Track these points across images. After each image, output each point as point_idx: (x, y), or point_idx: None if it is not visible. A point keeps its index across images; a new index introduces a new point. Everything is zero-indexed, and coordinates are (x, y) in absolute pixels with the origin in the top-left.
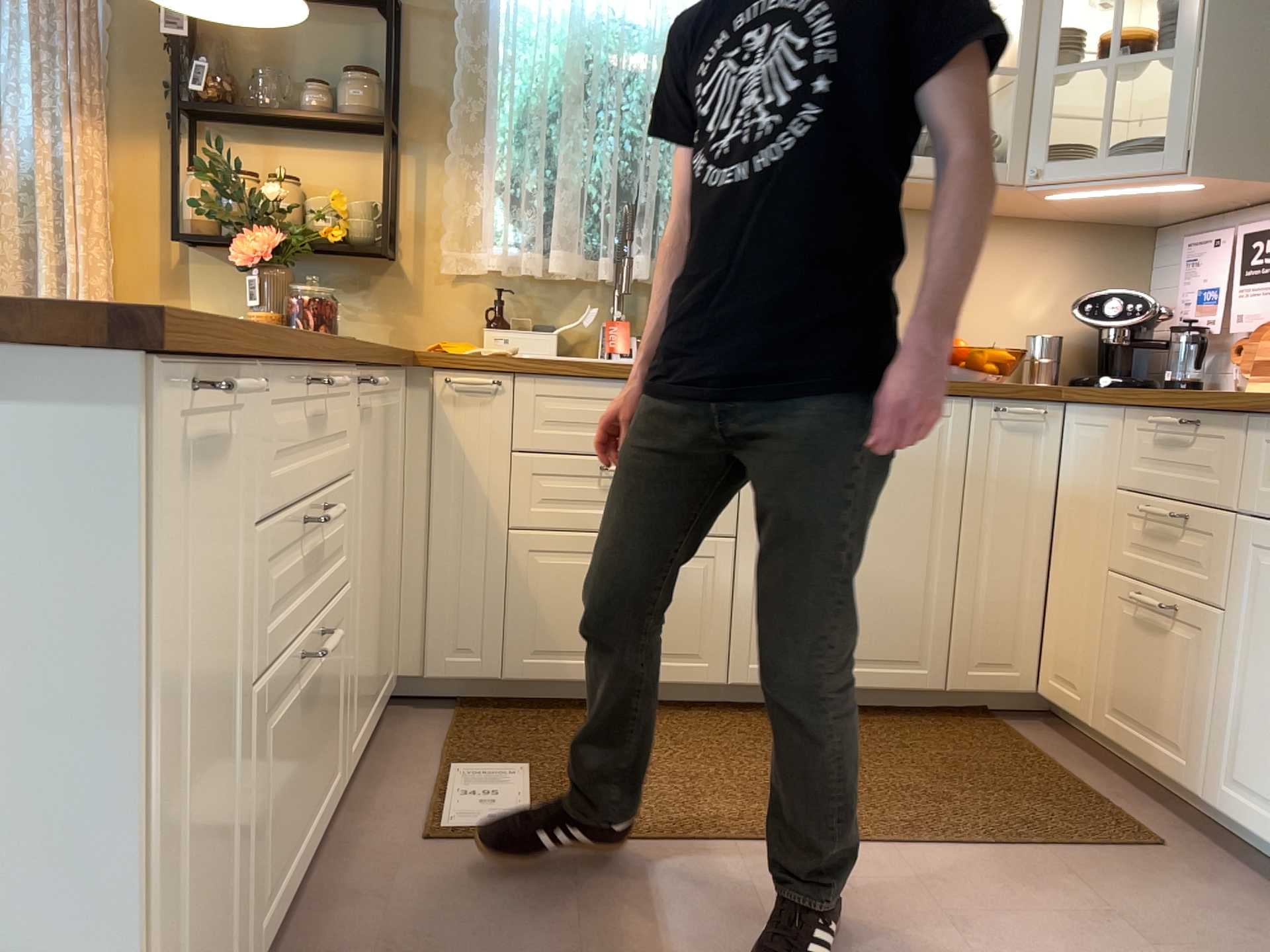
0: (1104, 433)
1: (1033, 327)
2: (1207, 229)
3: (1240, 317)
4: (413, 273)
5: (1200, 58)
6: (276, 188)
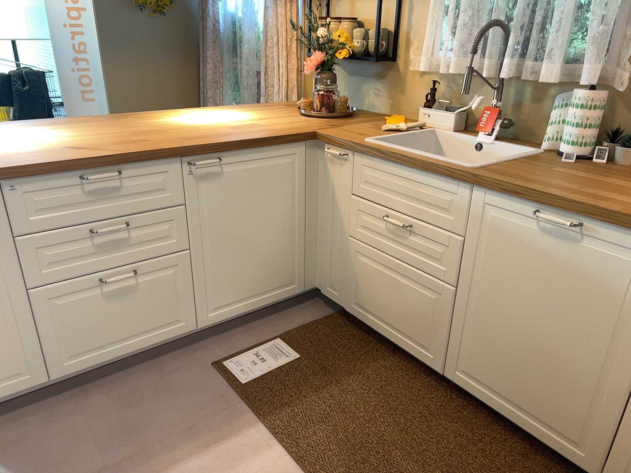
0: None
1: None
2: None
3: None
4: (401, 70)
5: None
6: (321, 31)
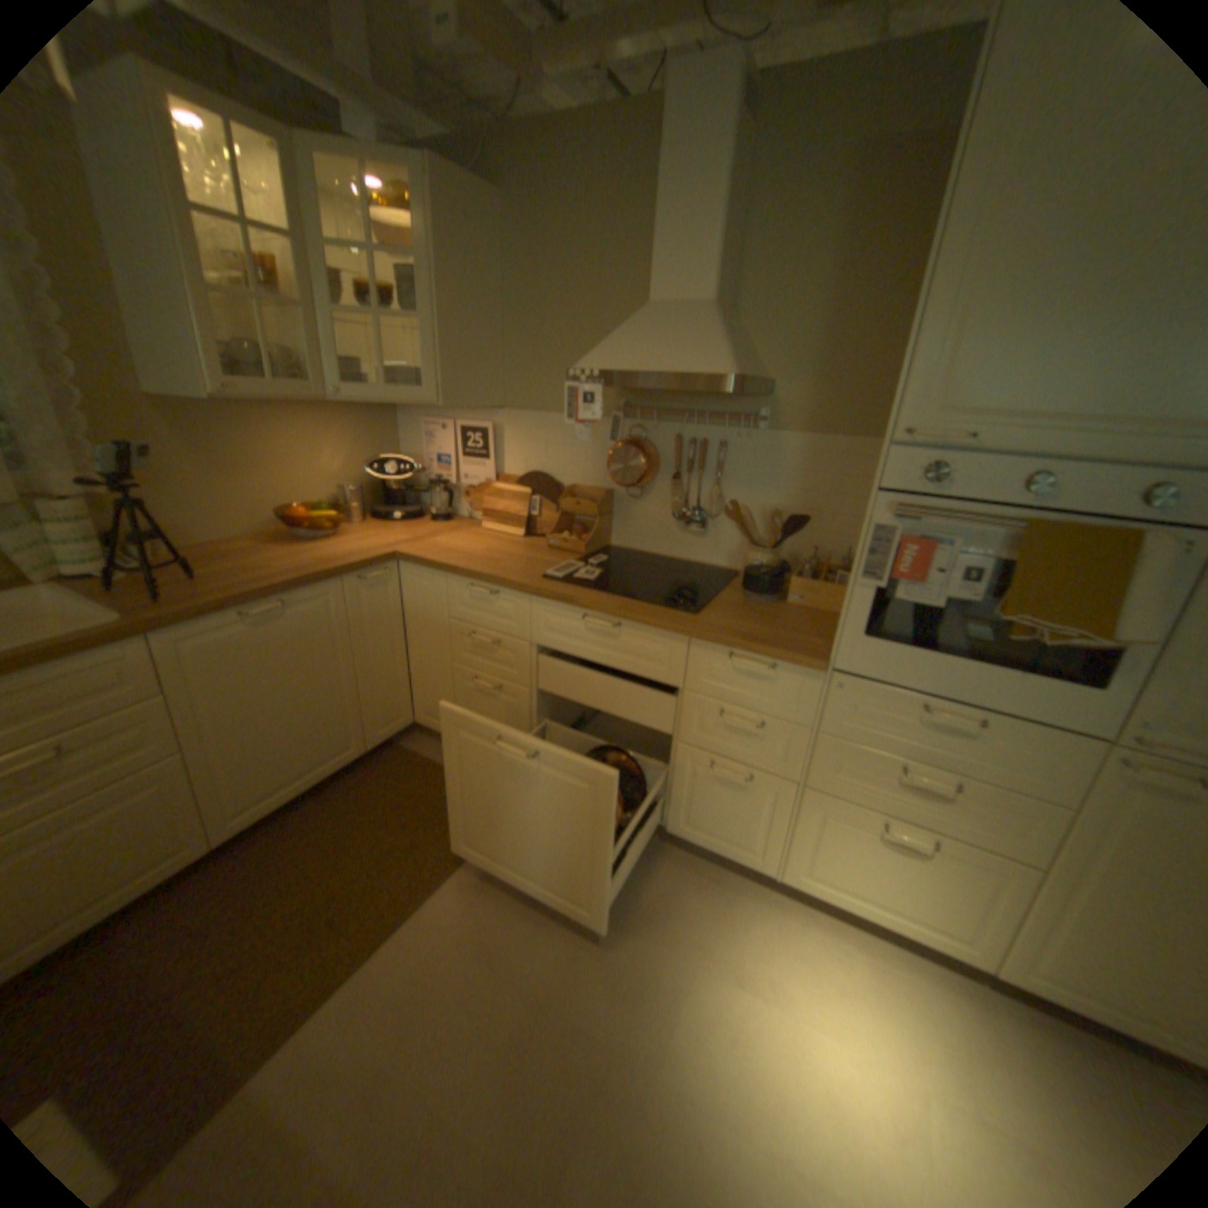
0: (431, 583)
1: (335, 478)
2: (430, 411)
3: (465, 476)
4: None
5: (432, 323)
6: None
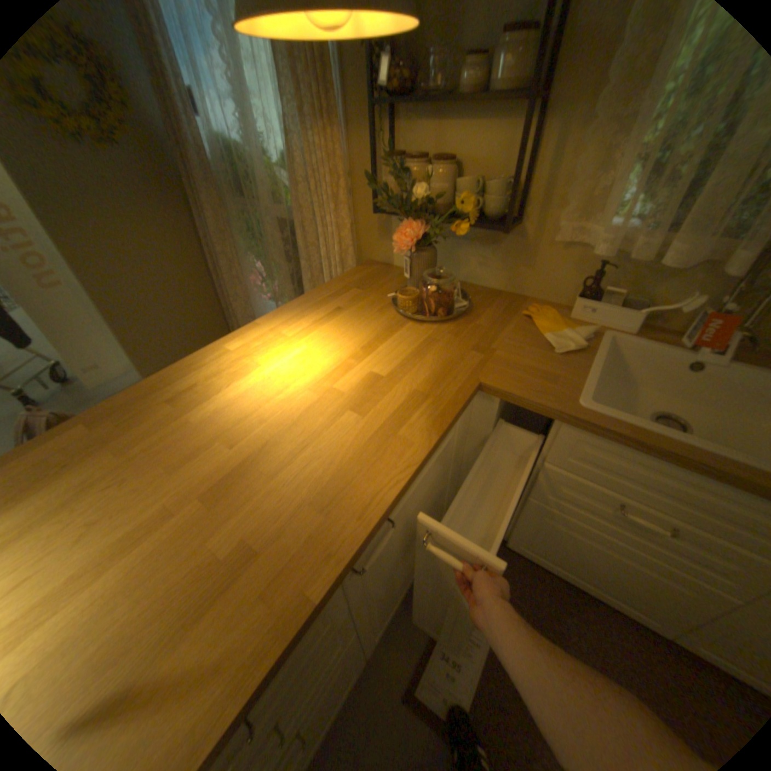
0: None
1: None
2: None
3: None
4: (532, 234)
5: None
6: (422, 186)
